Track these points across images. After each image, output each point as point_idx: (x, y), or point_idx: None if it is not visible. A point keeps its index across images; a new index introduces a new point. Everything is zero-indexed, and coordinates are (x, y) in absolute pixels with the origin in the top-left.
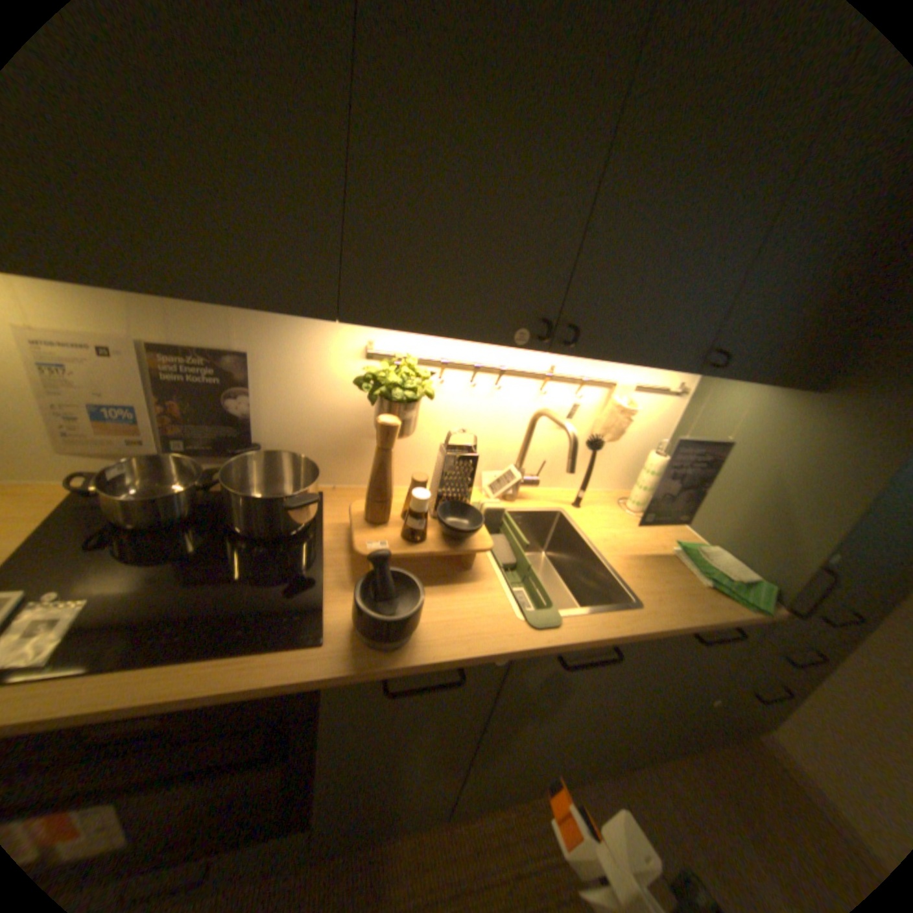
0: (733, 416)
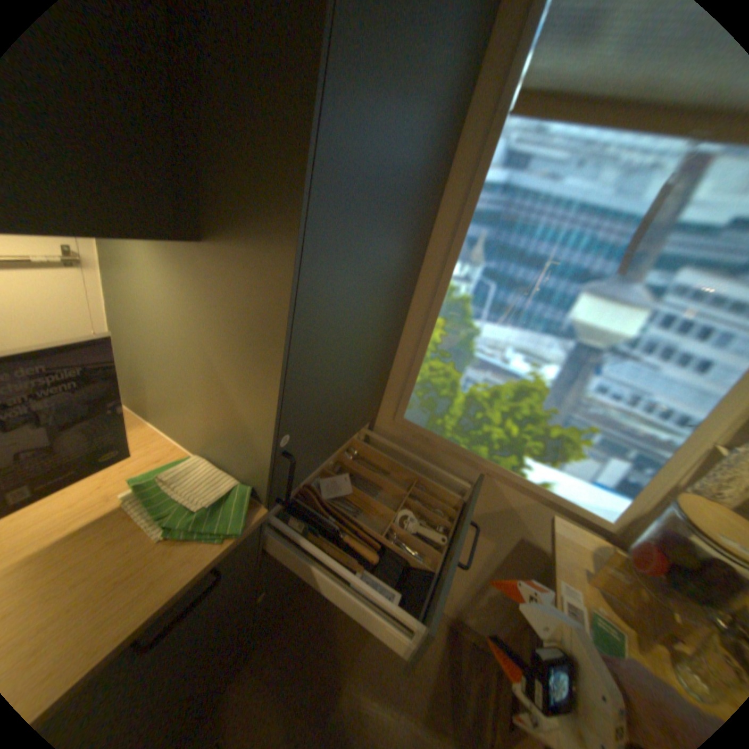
0: (141, 288)
